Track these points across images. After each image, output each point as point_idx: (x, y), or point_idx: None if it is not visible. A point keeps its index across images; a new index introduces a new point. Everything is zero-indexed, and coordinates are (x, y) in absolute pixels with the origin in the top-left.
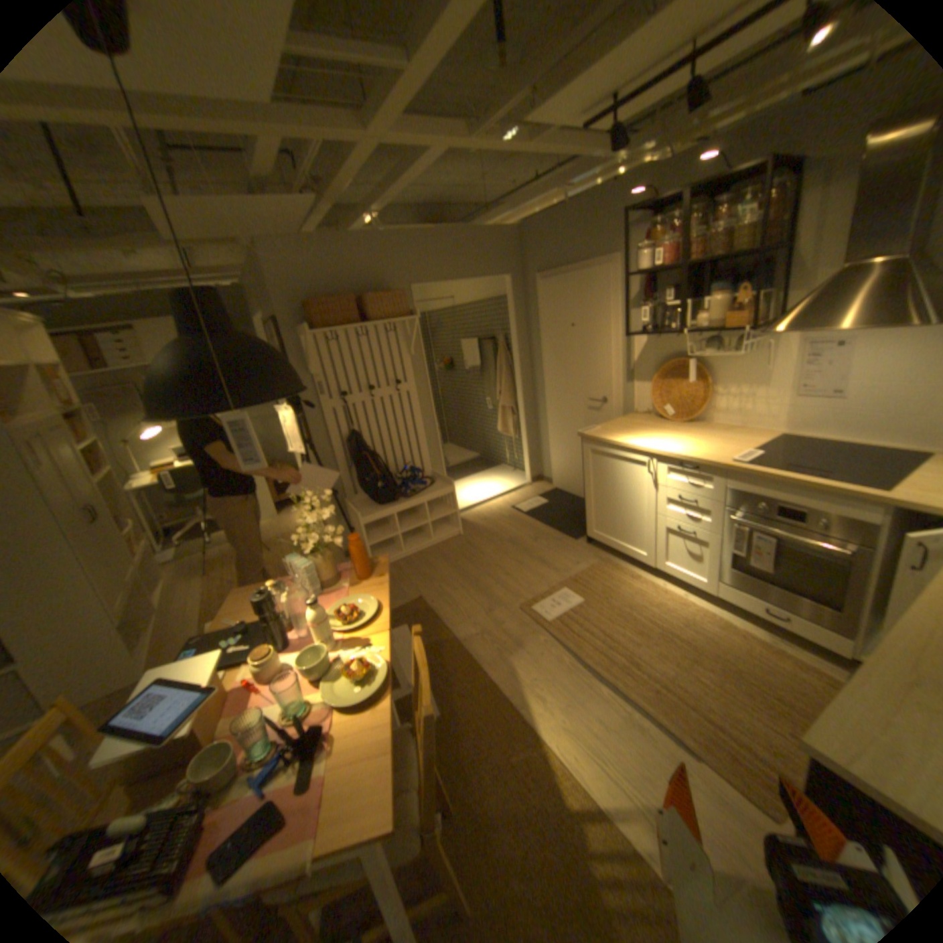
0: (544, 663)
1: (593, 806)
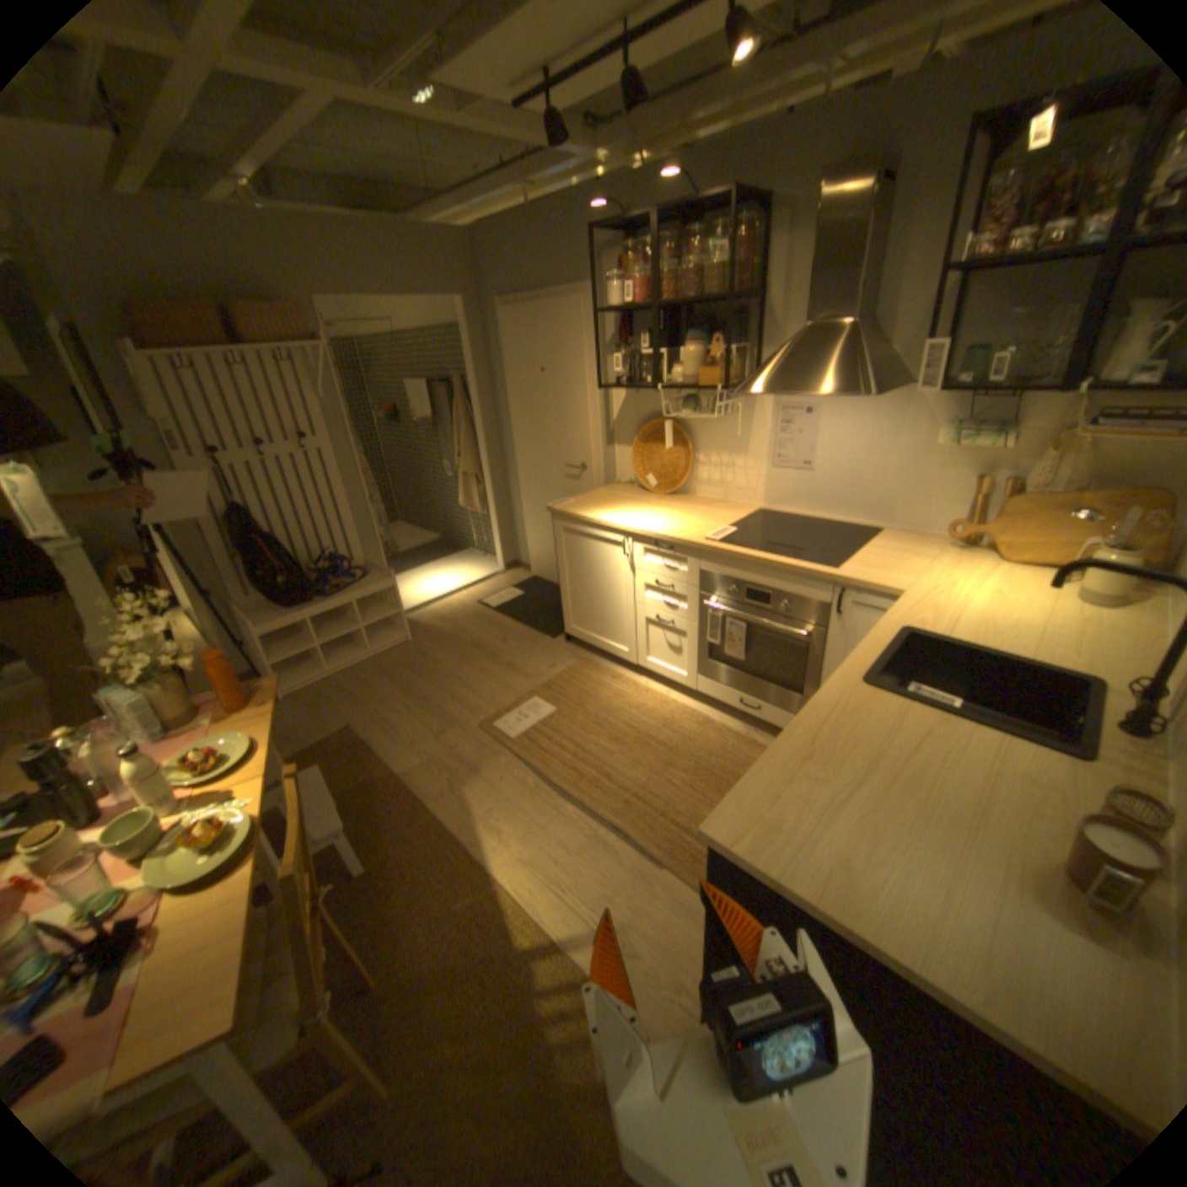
0: (504, 788)
1: (546, 940)
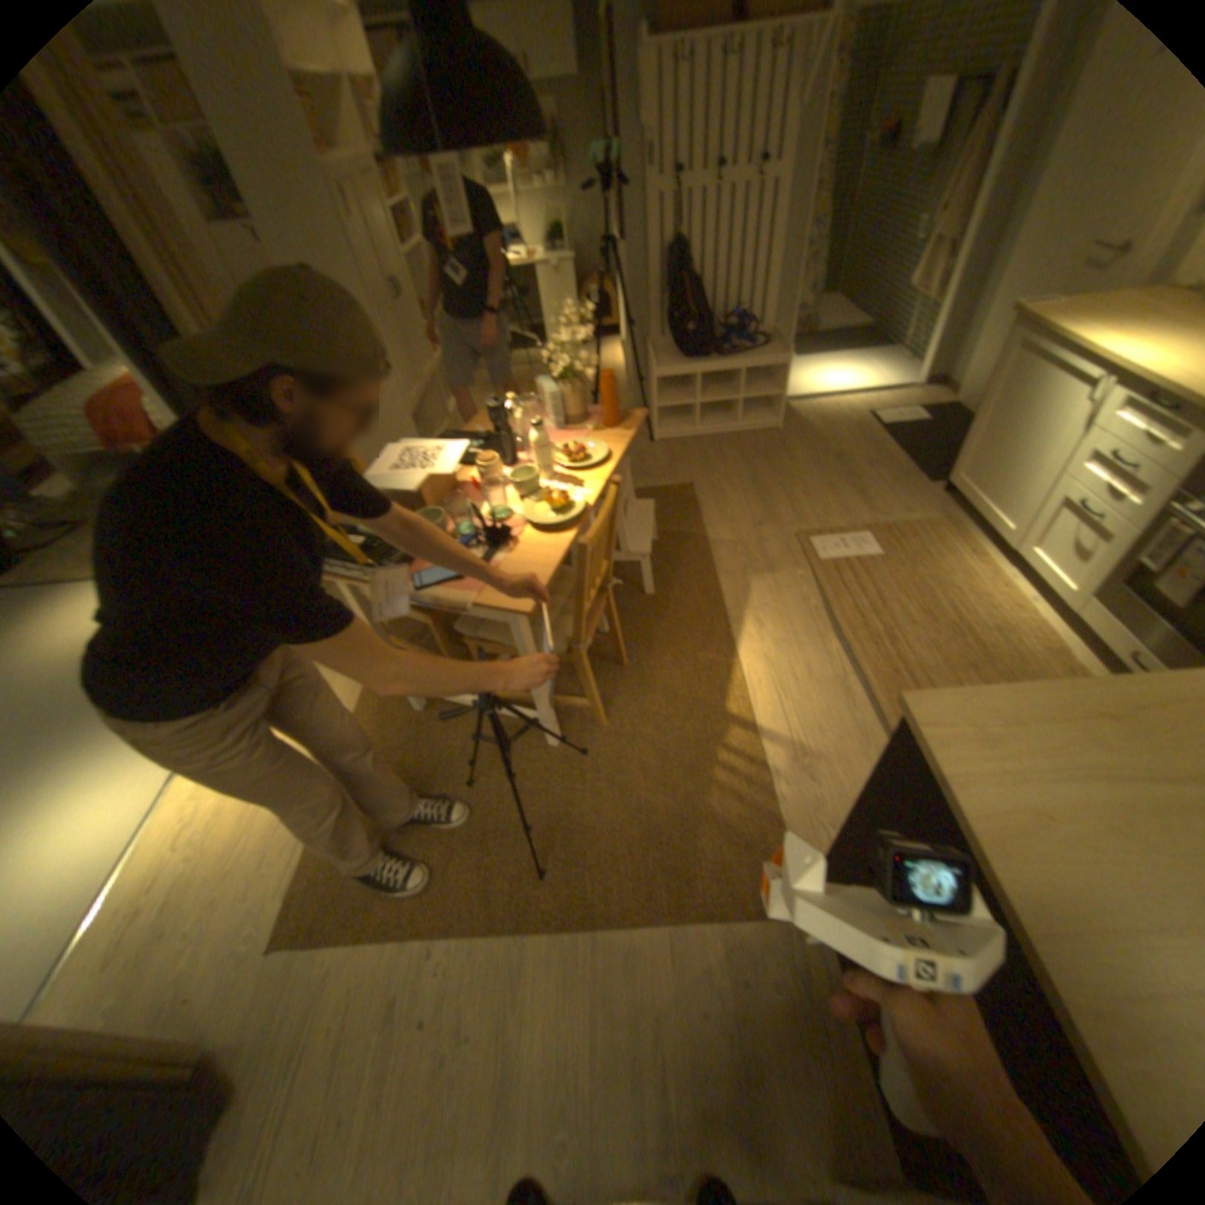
0: (785, 595)
1: (749, 719)
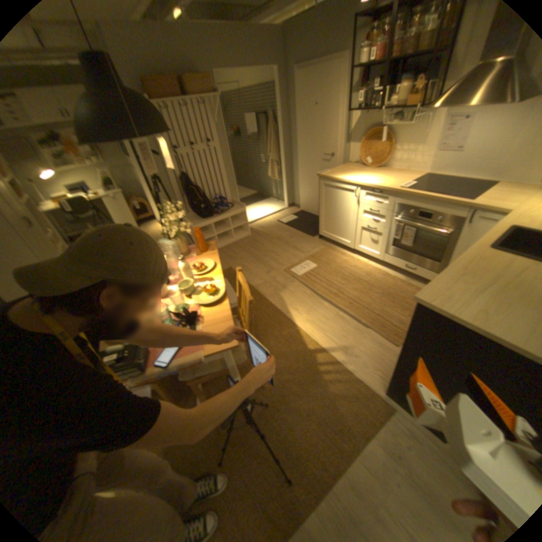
0: (297, 294)
1: (320, 347)
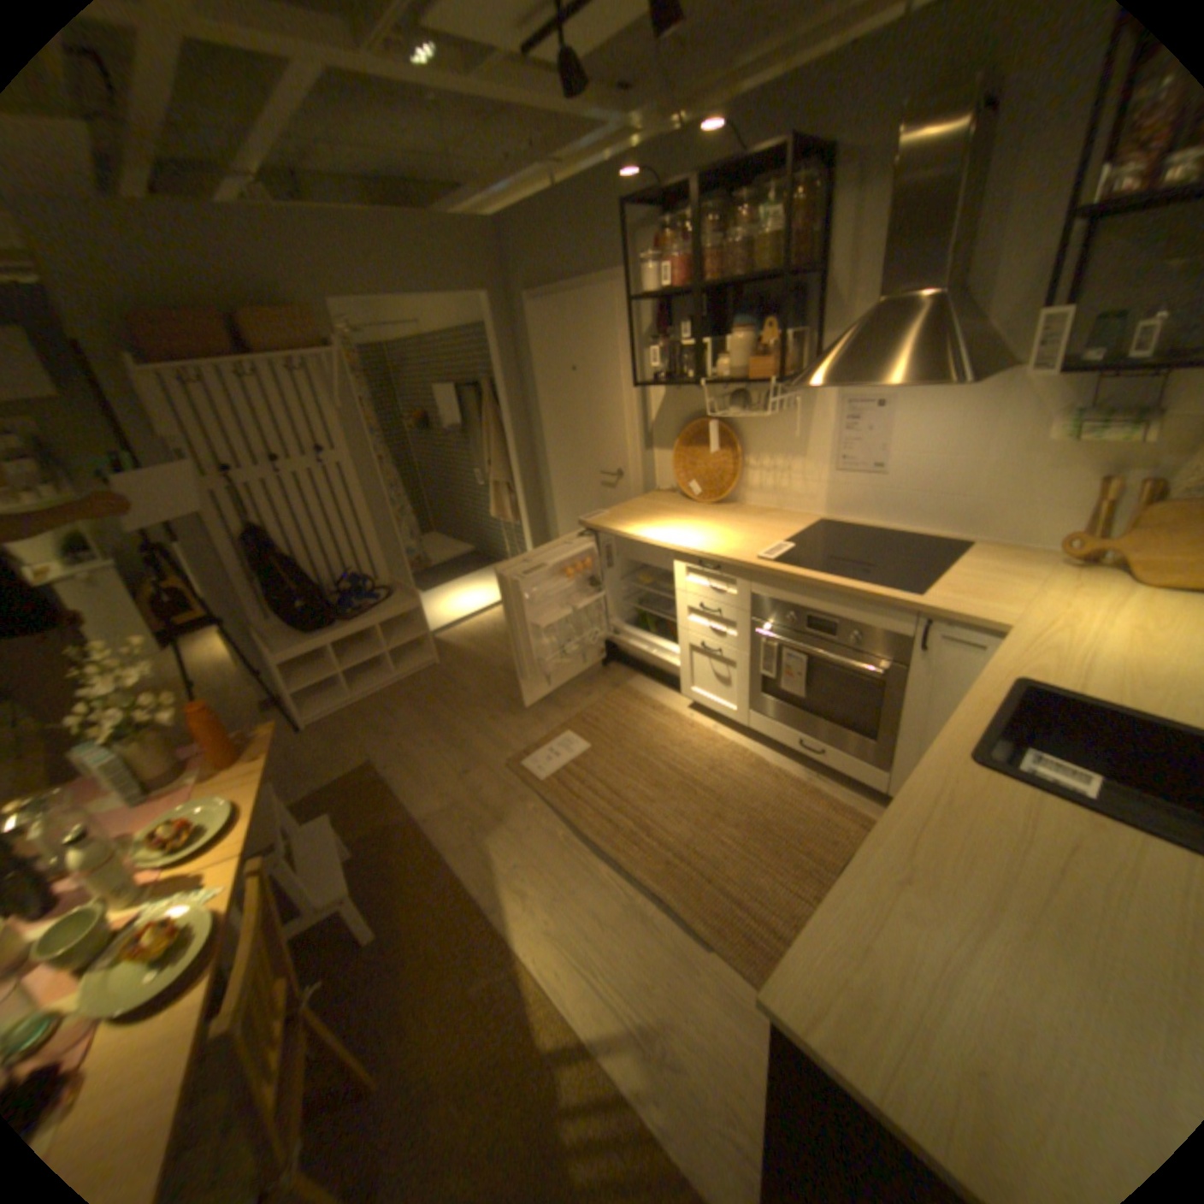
0: (529, 841)
1: (572, 1040)
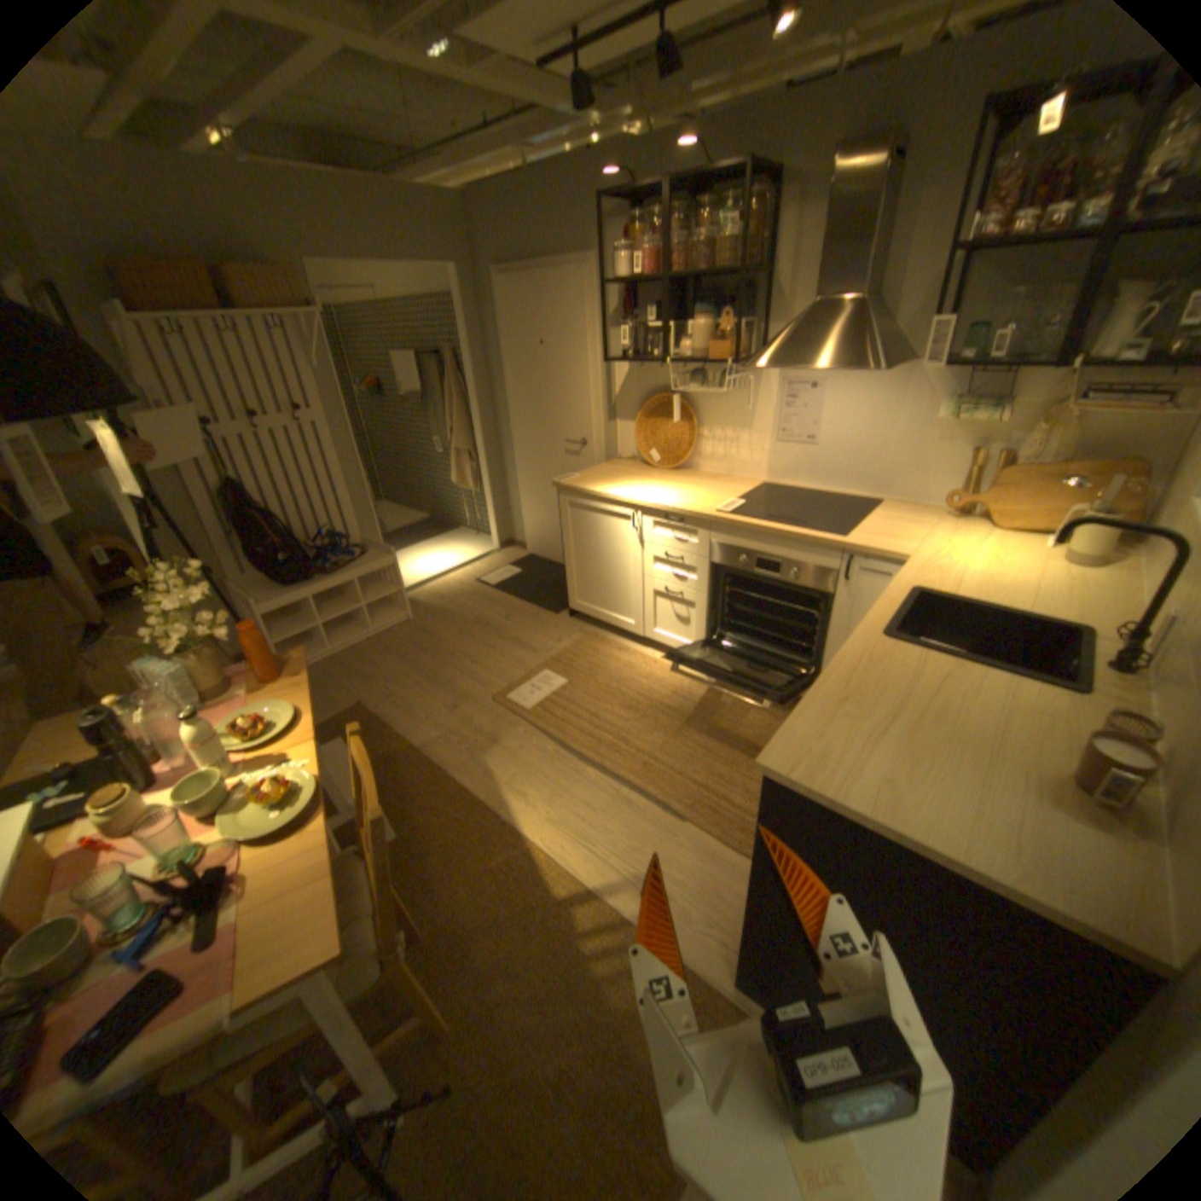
0: (524, 756)
1: (581, 889)
